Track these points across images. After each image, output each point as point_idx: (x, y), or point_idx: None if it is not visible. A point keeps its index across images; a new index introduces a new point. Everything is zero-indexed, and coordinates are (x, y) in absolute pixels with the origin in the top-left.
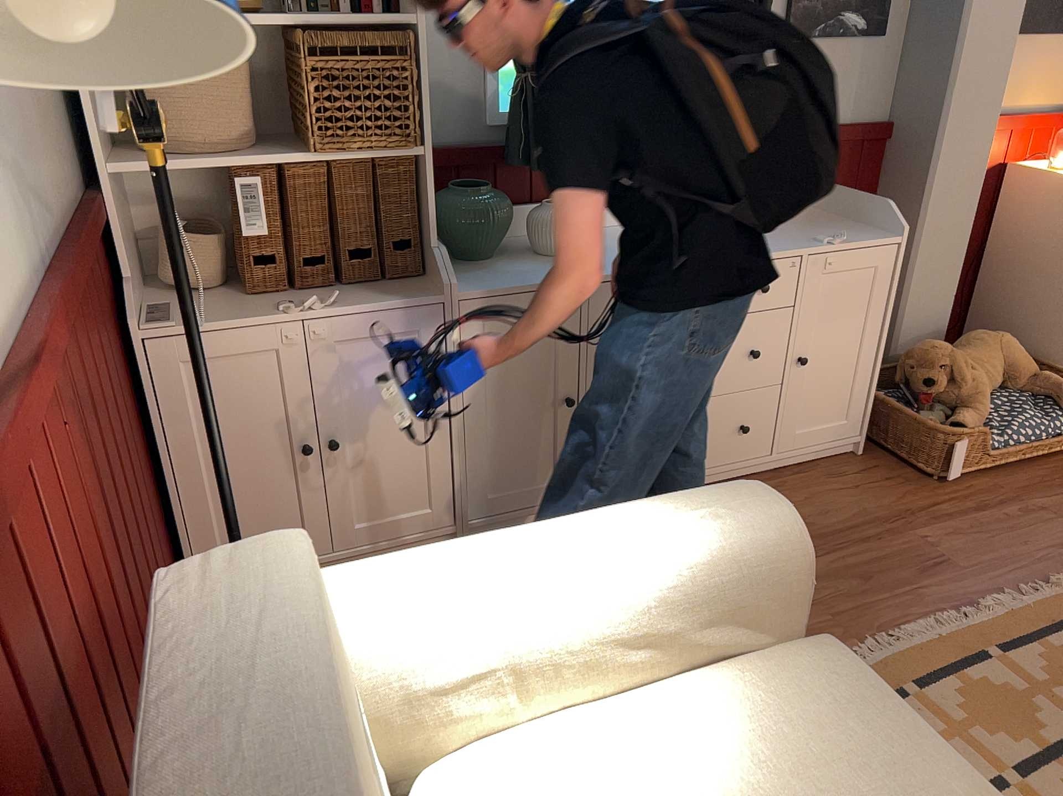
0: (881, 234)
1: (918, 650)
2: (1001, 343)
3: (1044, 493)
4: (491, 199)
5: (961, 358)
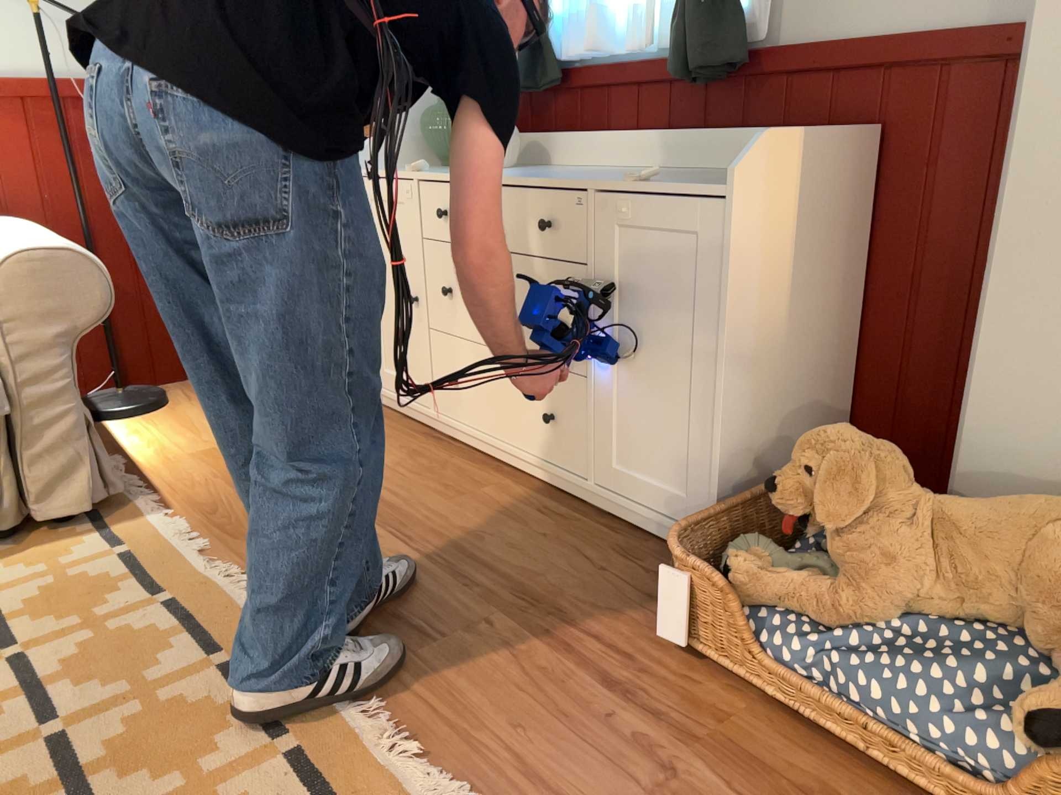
0: (727, 184)
1: (229, 605)
2: (1056, 523)
3: (745, 781)
4: (441, 109)
5: (860, 476)
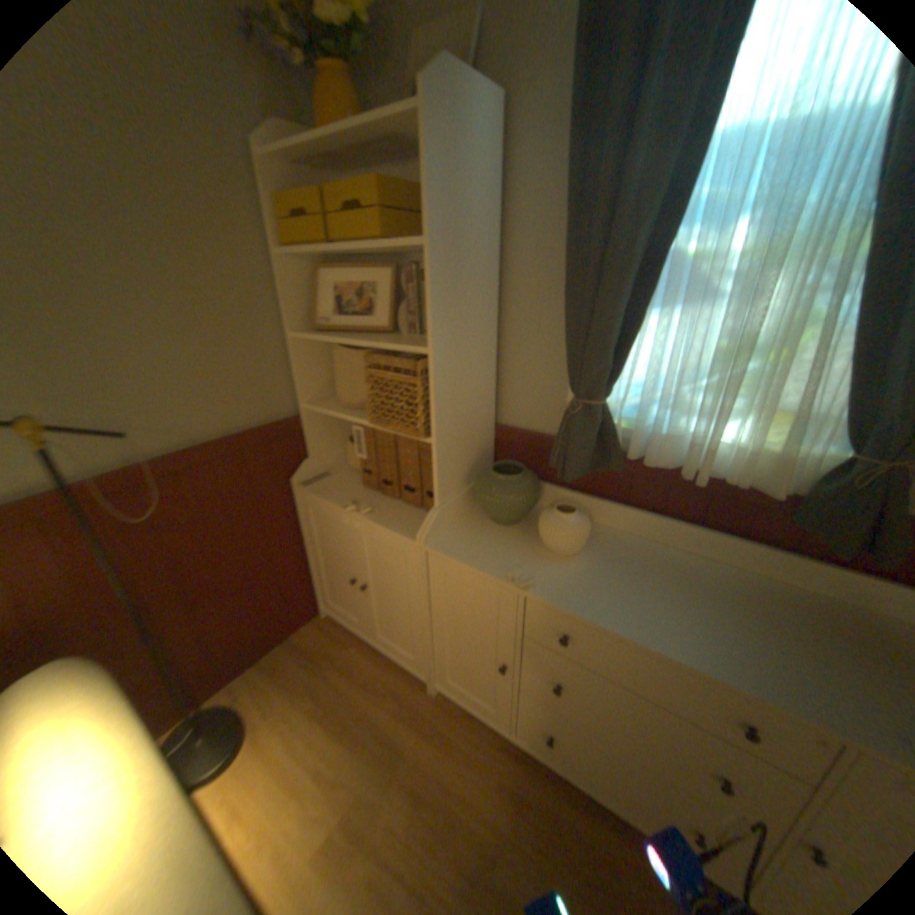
0: None
1: None
2: None
3: None
4: (507, 487)
5: None
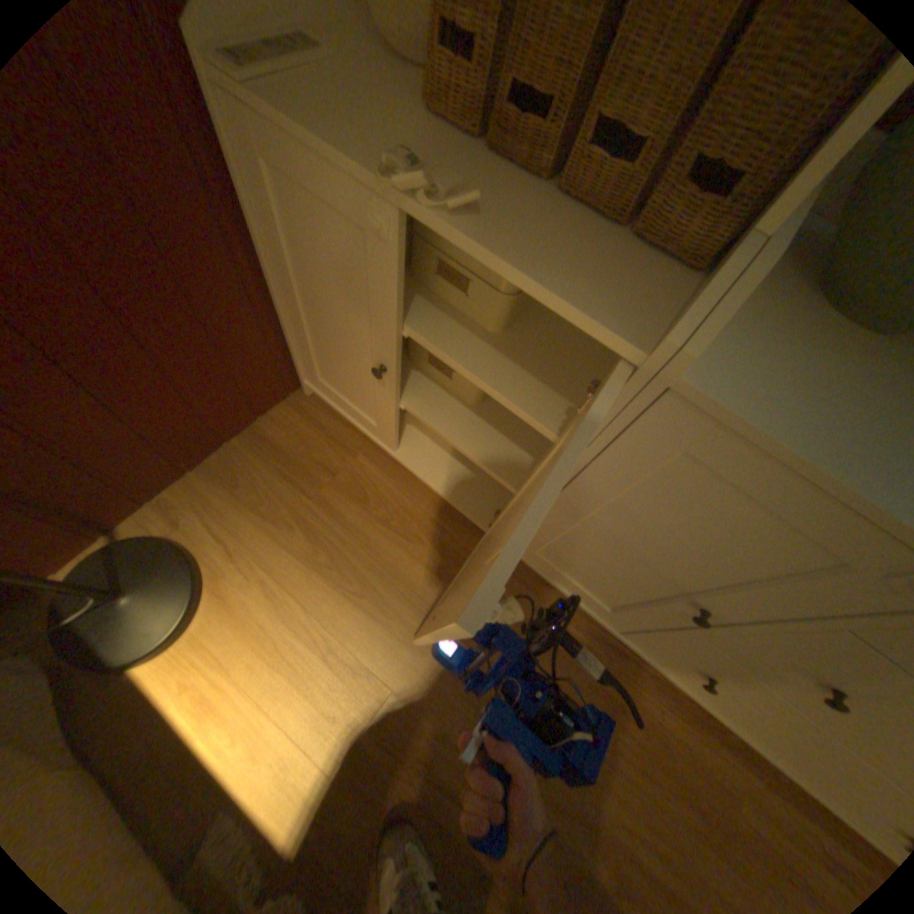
0: None
1: None
2: None
3: None
4: None
5: None
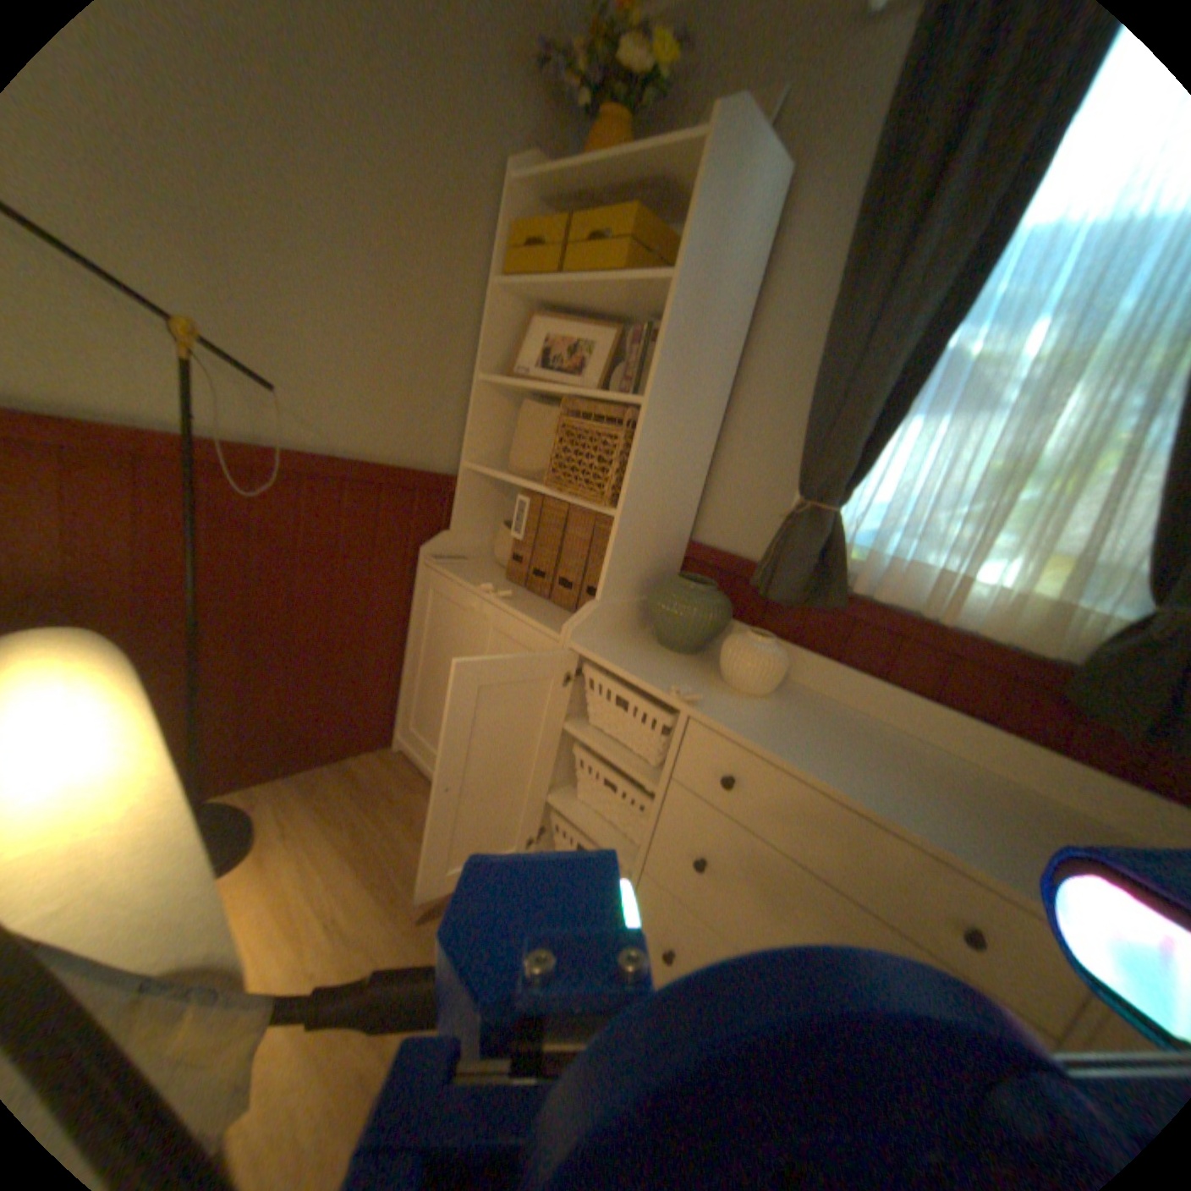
0: None
1: None
2: None
3: None
4: (693, 596)
5: None
